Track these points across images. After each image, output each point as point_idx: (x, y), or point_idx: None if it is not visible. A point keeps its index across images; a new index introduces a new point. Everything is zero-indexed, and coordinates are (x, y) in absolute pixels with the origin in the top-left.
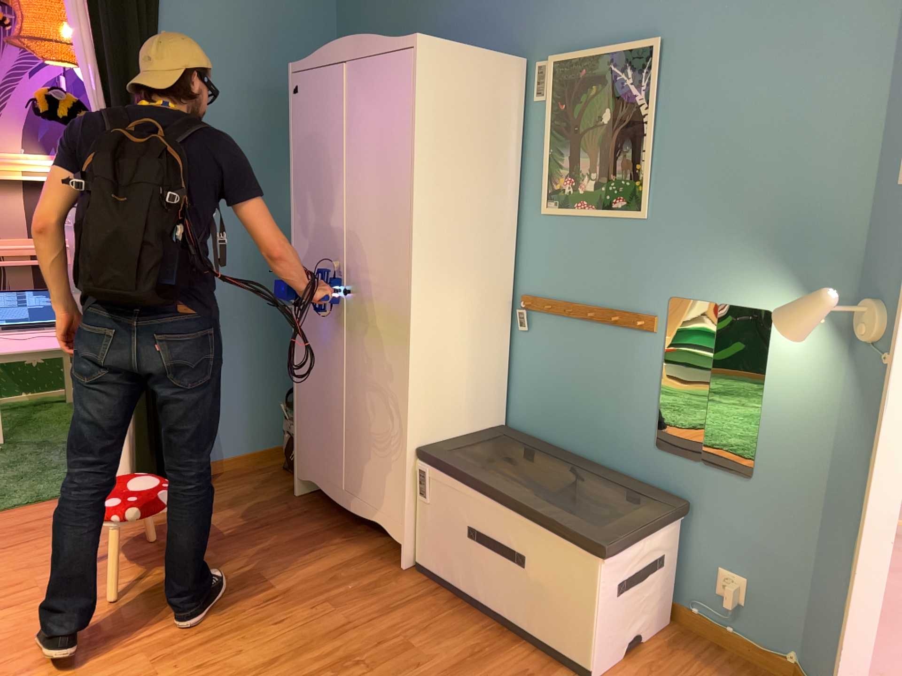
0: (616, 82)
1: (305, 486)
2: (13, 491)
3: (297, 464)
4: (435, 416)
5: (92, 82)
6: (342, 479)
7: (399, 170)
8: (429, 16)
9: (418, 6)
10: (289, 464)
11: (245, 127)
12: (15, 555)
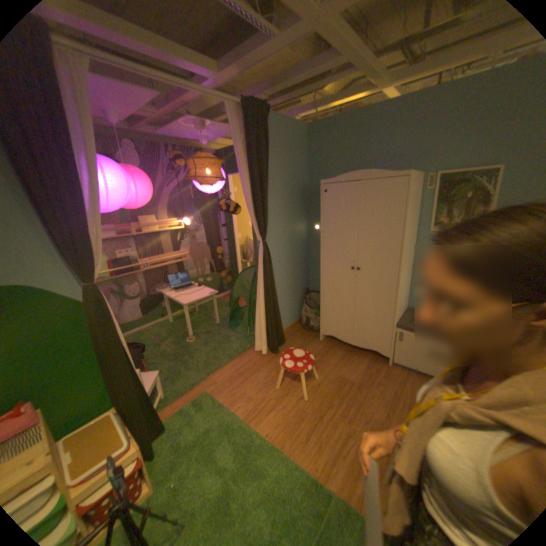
0: (476, 180)
1: (323, 336)
2: (222, 357)
3: (323, 330)
4: (399, 310)
5: (249, 197)
6: (352, 335)
7: (403, 224)
8: (364, 154)
9: (357, 150)
10: (310, 328)
11: (285, 204)
12: (249, 386)
